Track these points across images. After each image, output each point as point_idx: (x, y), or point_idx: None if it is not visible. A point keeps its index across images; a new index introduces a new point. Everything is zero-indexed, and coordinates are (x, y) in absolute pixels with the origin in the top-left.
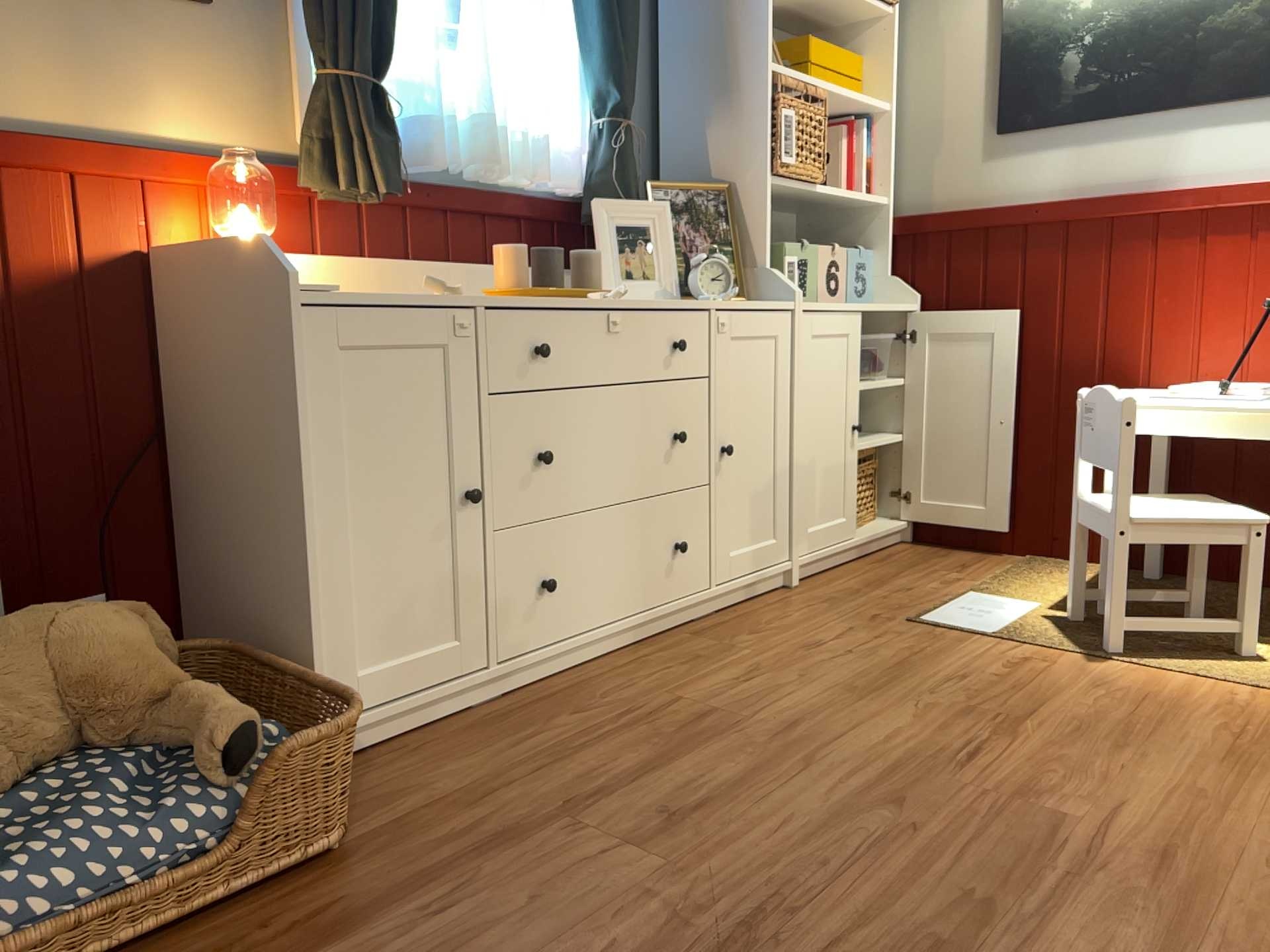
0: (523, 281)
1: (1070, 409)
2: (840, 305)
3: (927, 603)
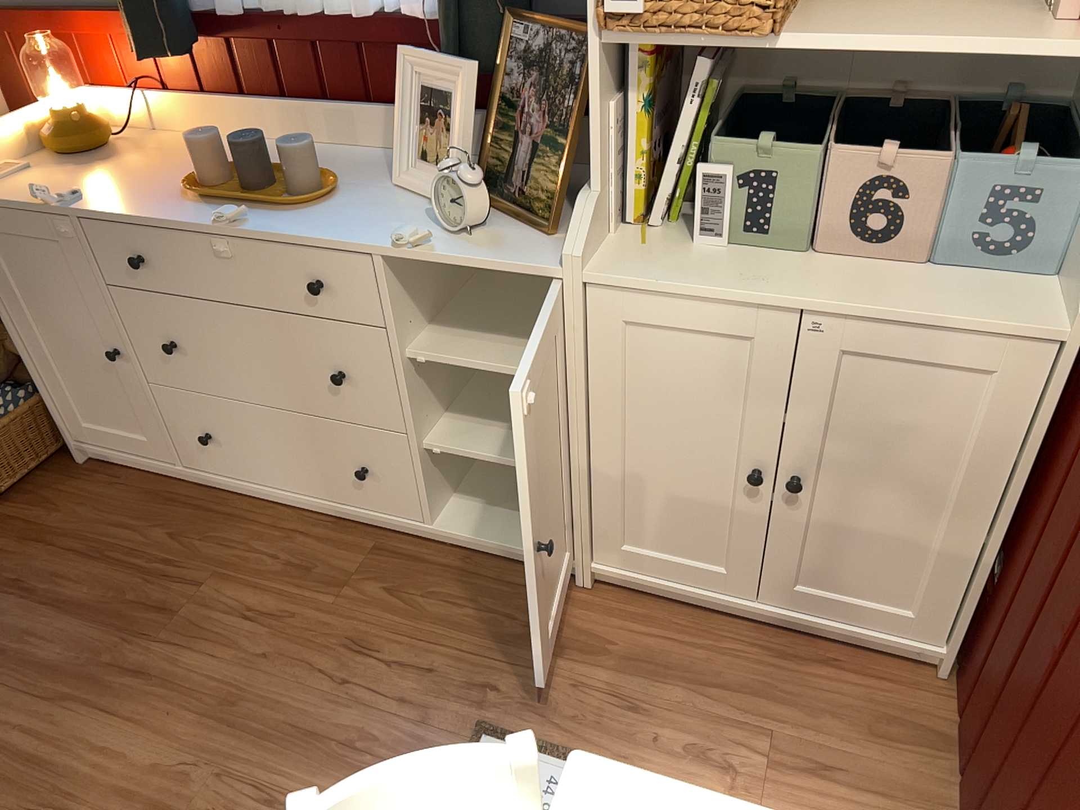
0: (215, 178)
1: (1057, 775)
2: (810, 278)
3: (568, 733)
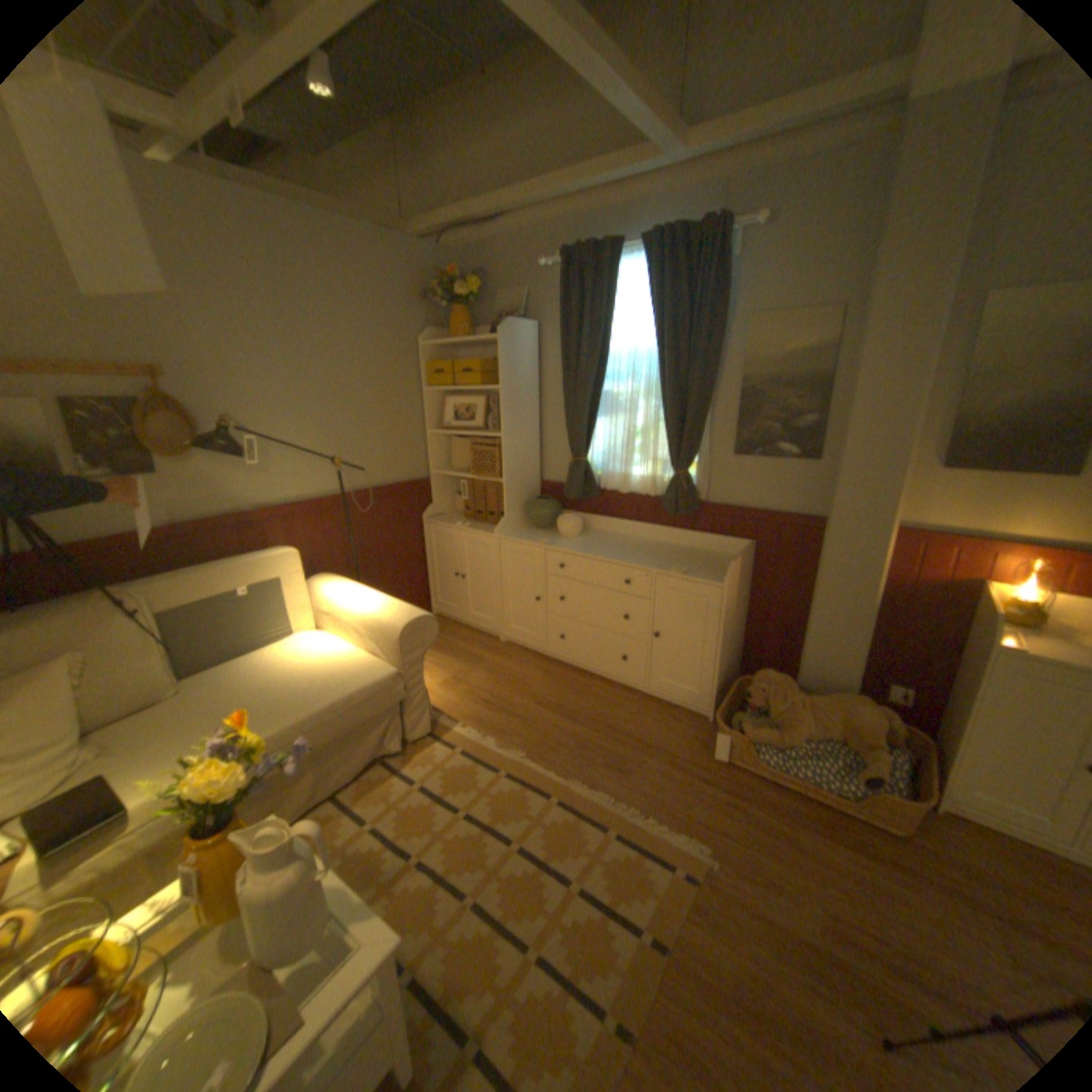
0: None
1: None
2: None
3: None
